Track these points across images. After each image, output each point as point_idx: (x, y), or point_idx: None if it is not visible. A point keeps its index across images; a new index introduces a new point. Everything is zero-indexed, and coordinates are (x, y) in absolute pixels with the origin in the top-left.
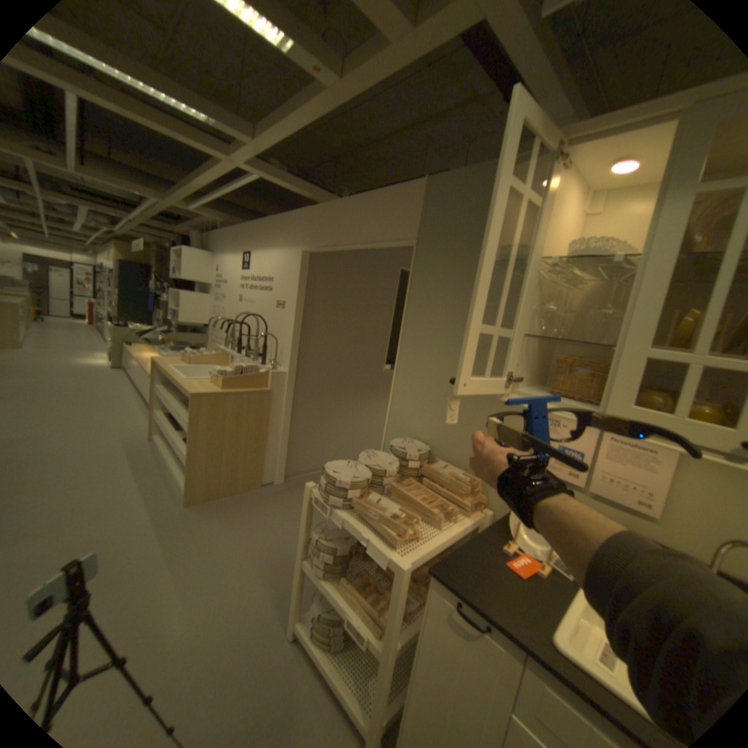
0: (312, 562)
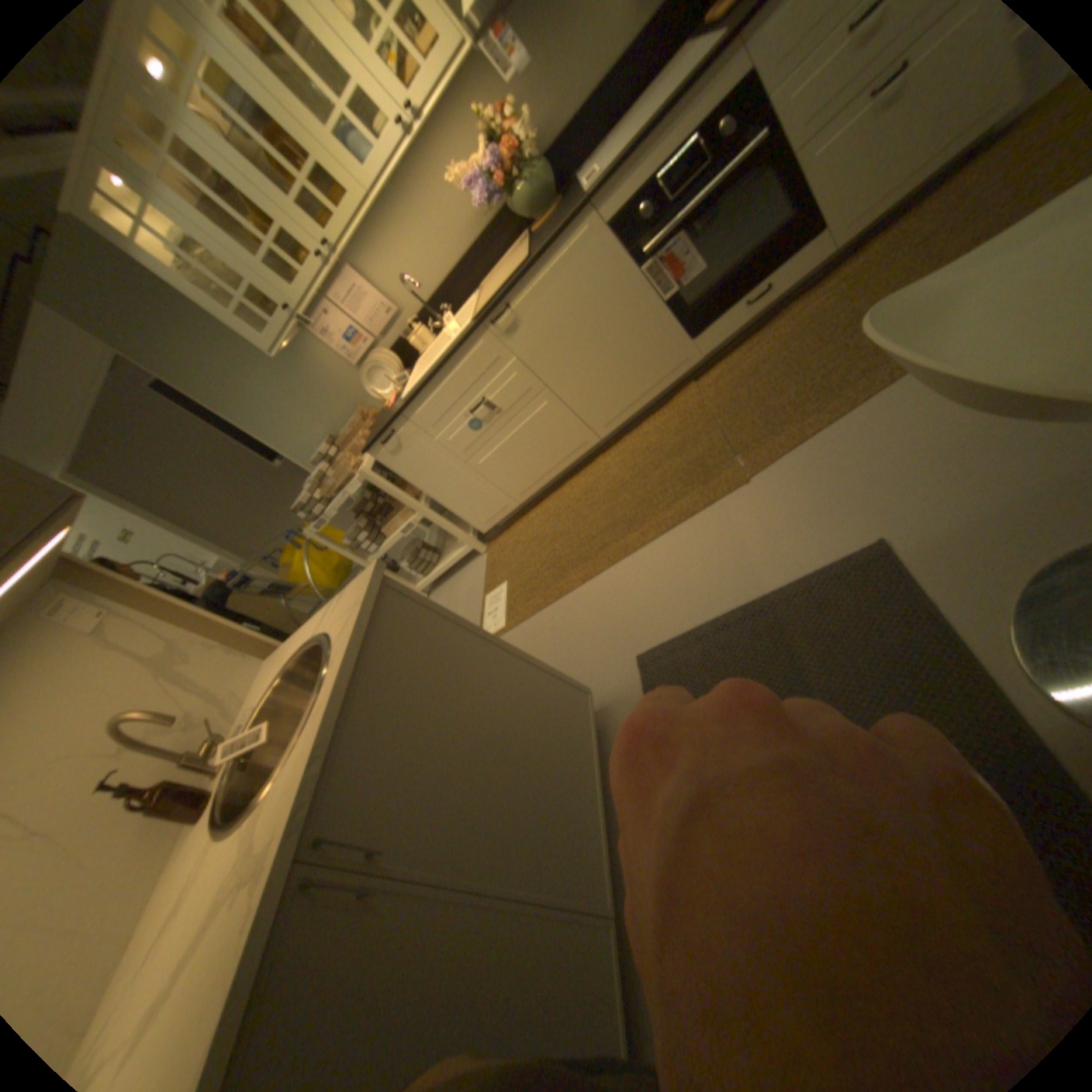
0: (367, 552)
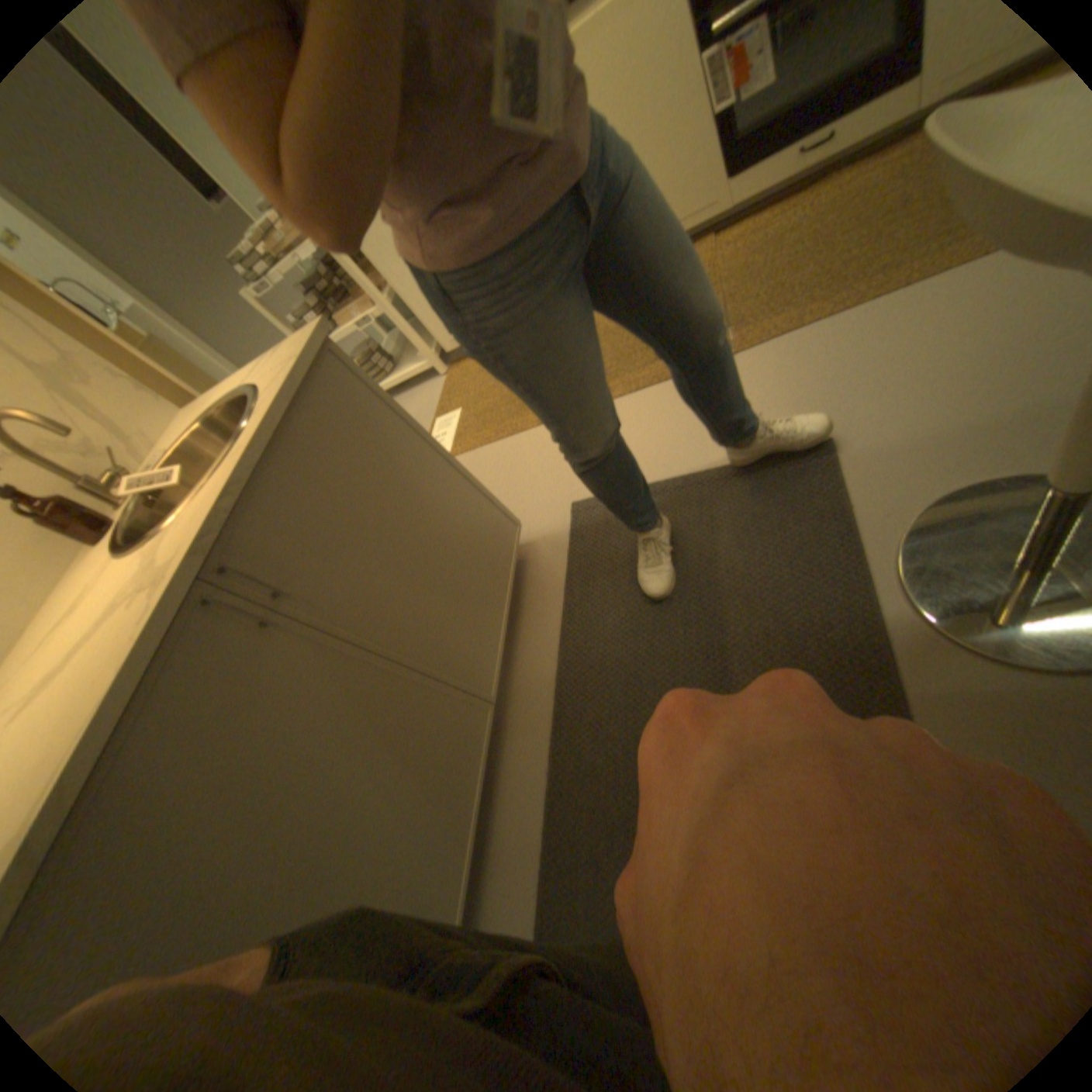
0: None
